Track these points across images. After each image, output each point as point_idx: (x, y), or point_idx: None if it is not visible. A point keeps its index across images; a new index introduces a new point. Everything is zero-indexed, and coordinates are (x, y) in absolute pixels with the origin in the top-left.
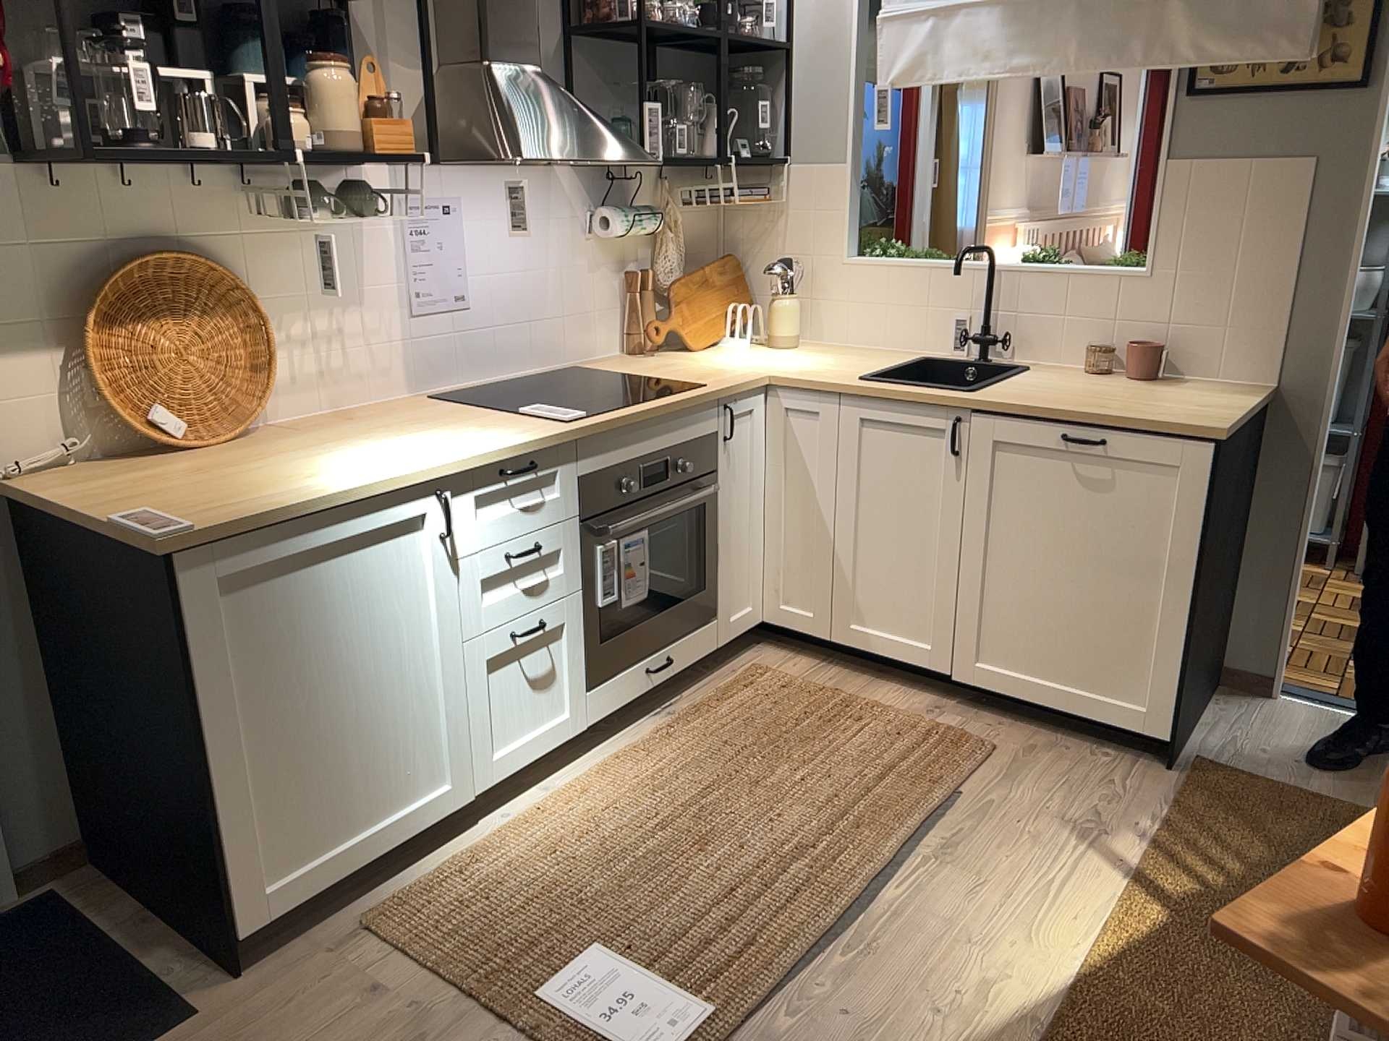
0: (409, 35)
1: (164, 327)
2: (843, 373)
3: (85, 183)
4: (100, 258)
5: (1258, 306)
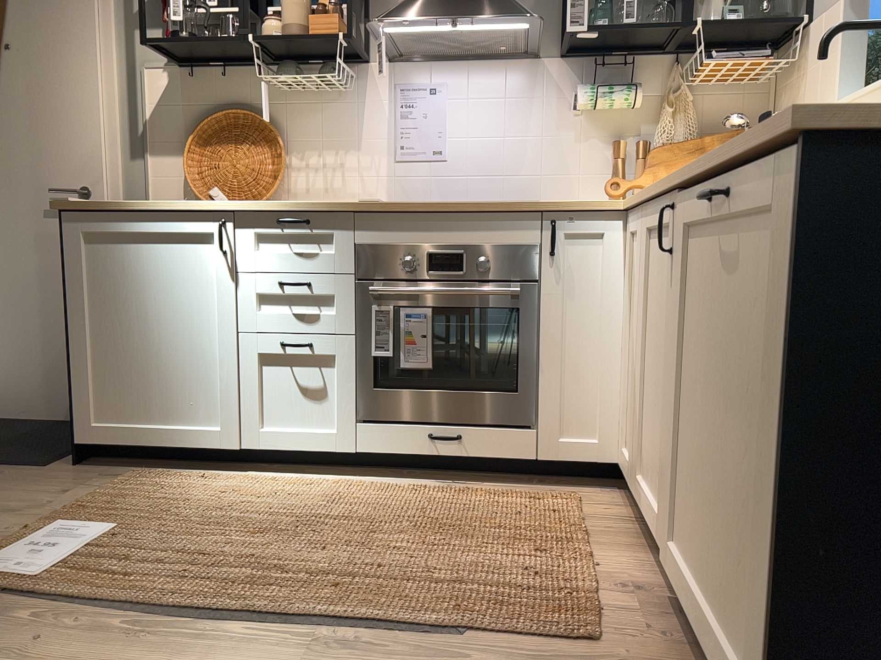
0: None
1: (228, 148)
2: None
3: (209, 75)
4: (210, 113)
5: None
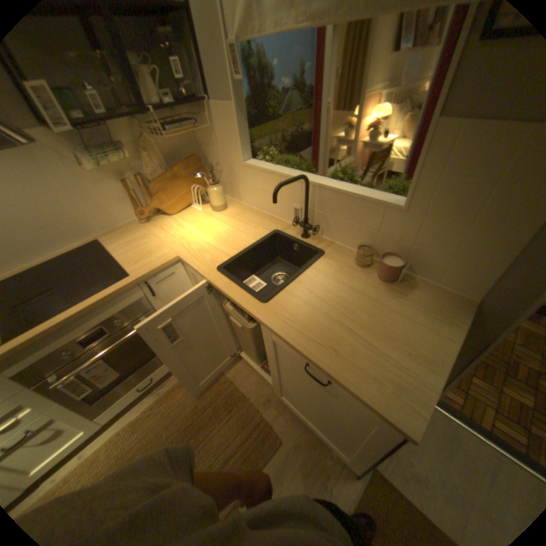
0: None
1: None
2: (214, 257)
3: None
4: None
5: (483, 252)
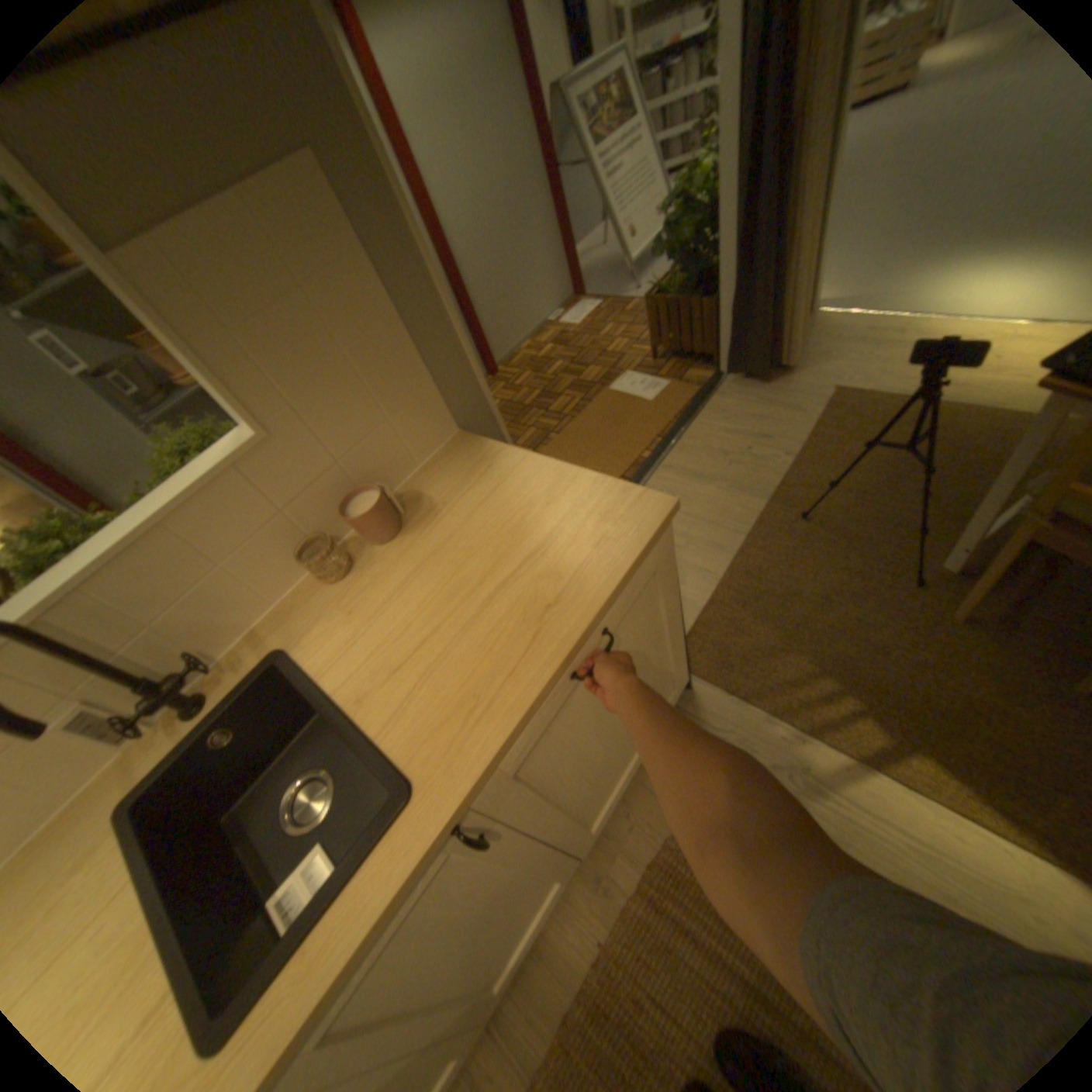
0: None
1: None
2: None
3: None
4: None
5: (395, 379)
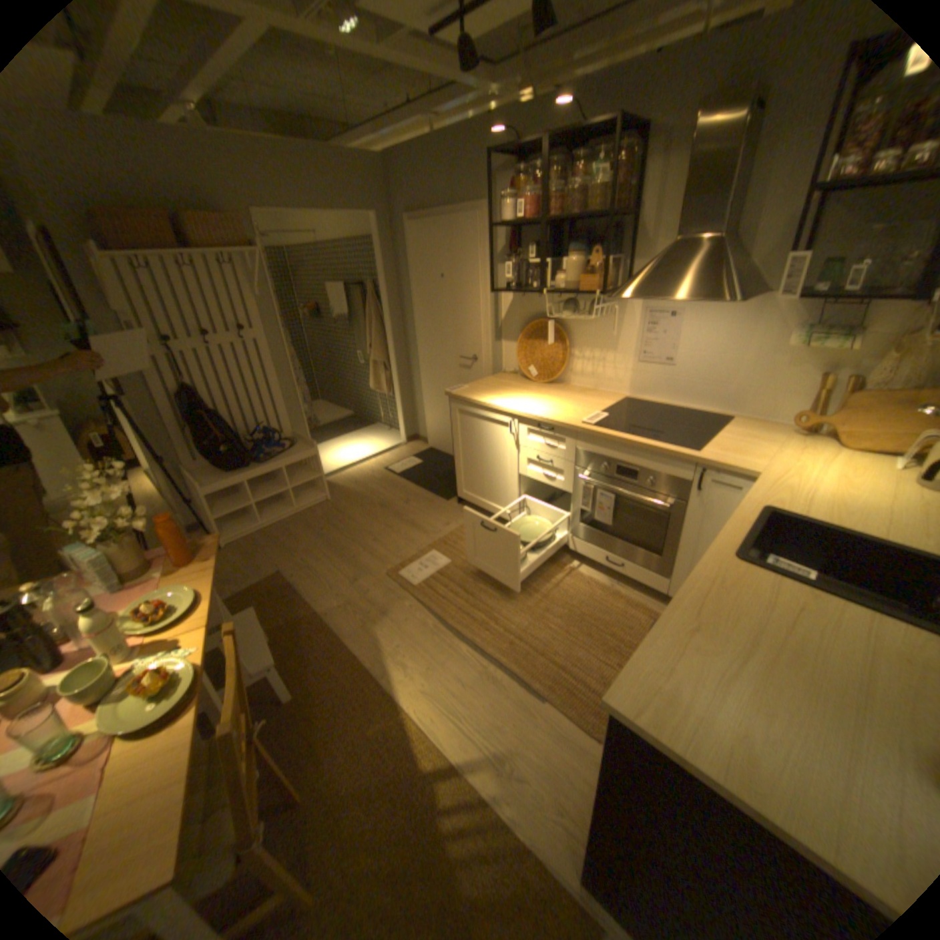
0: (673, 222)
1: (539, 342)
2: (790, 503)
3: (532, 294)
4: (532, 318)
5: None
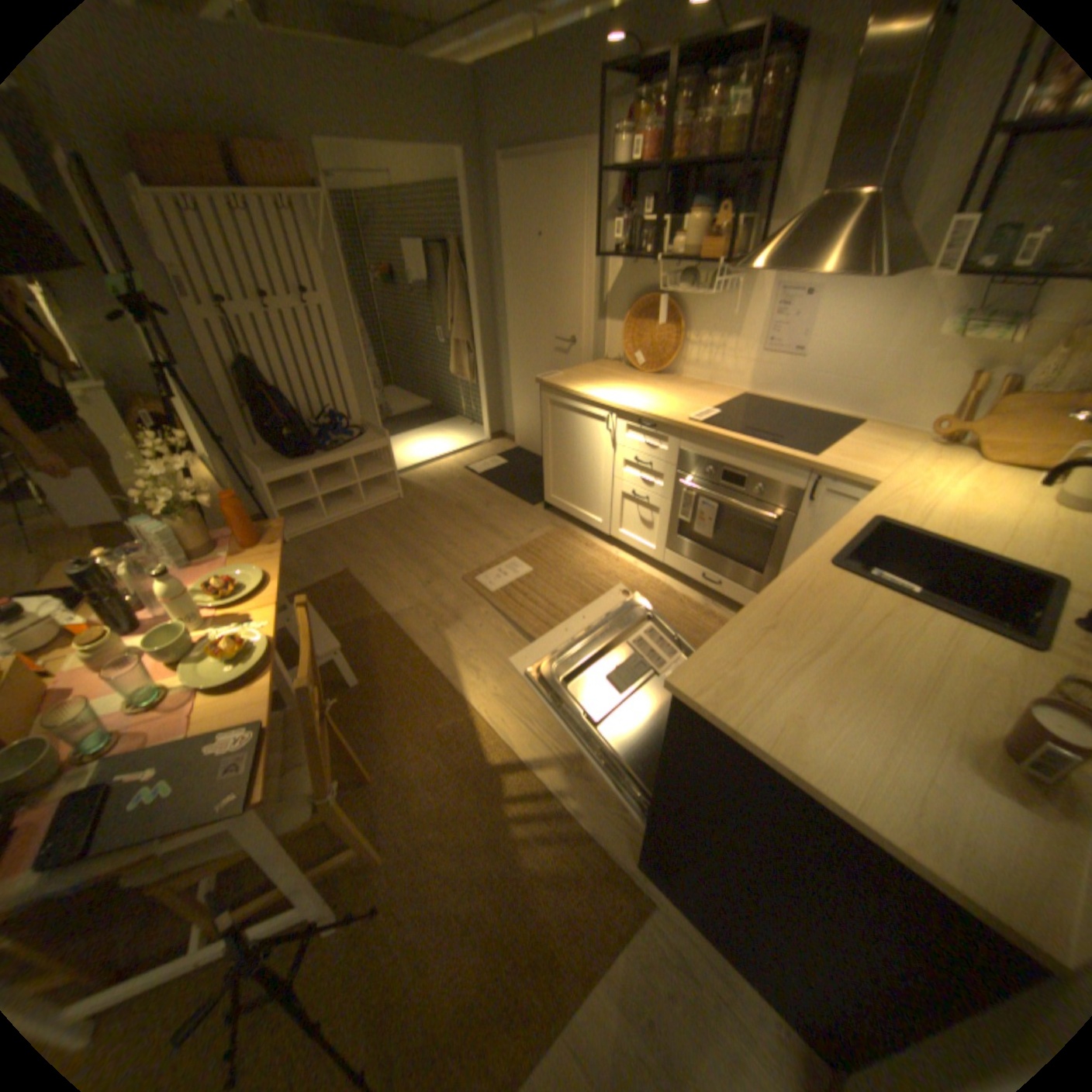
0: (823, 171)
1: (650, 322)
2: (905, 514)
3: (646, 261)
4: (644, 291)
5: None
